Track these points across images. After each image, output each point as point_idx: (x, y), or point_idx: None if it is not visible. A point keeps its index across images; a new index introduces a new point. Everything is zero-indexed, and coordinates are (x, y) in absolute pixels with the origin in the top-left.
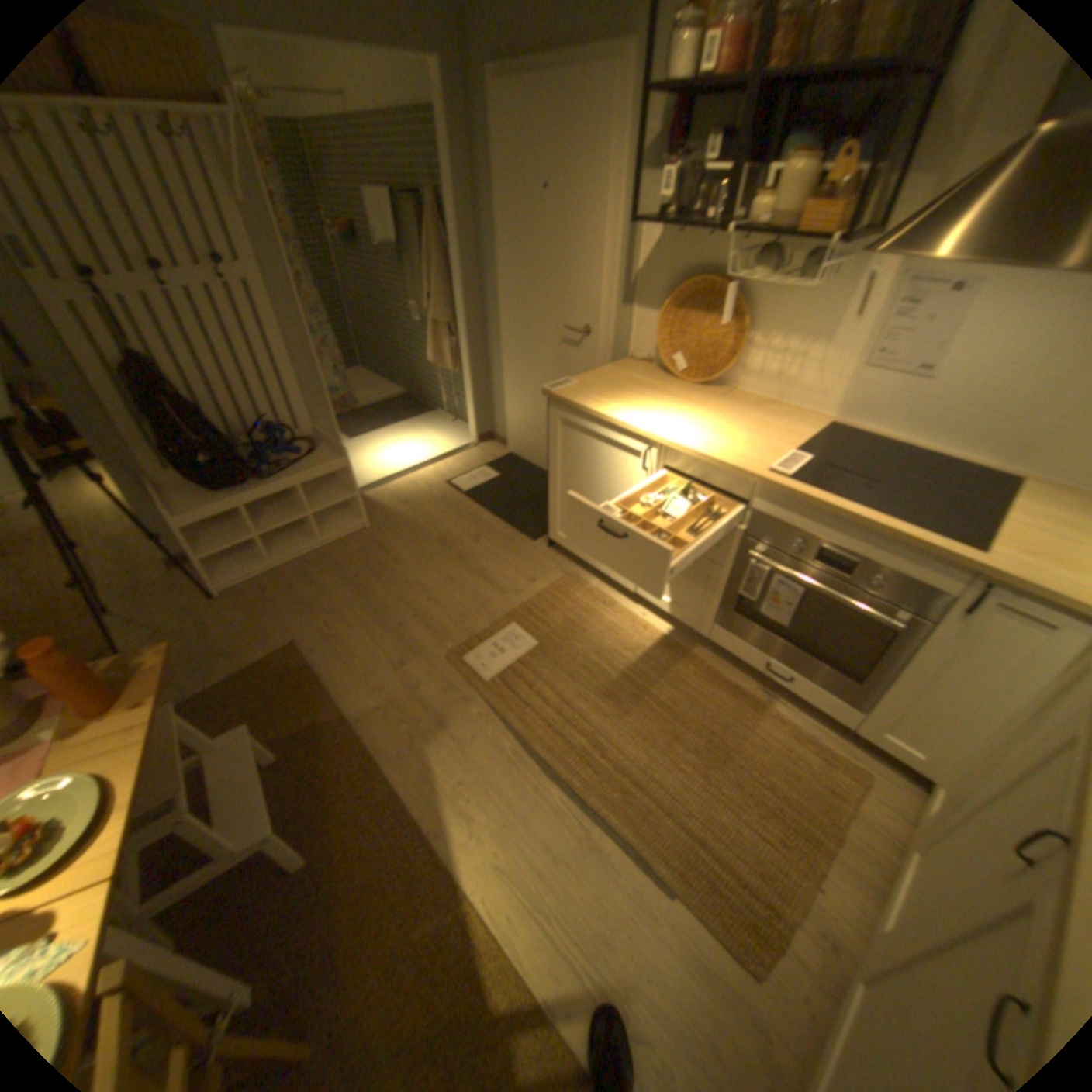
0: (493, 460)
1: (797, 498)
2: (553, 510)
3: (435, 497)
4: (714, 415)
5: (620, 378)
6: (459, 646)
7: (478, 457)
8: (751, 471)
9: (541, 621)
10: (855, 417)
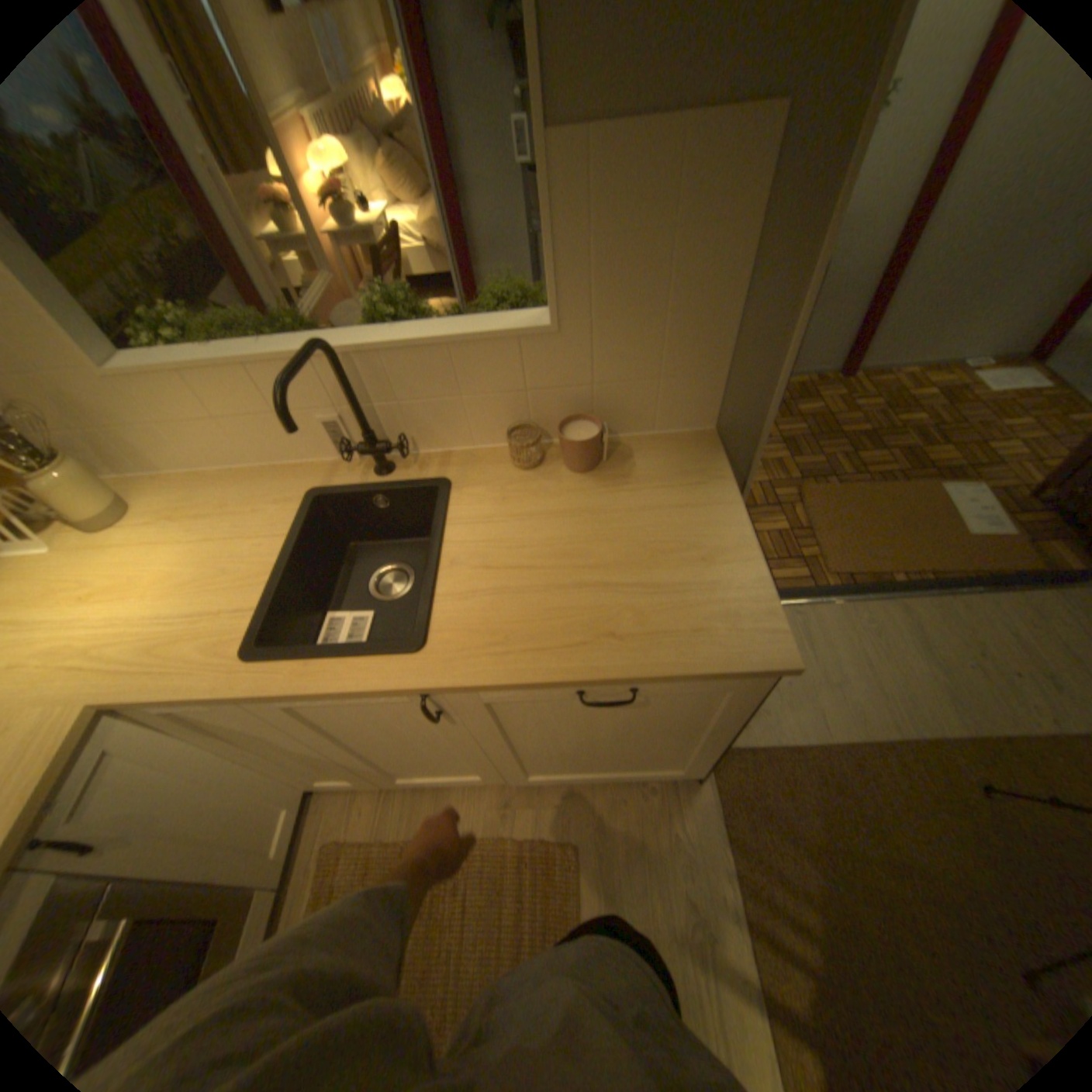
0: None
1: None
2: None
3: None
4: None
5: None
6: None
7: None
8: None
9: None
10: None
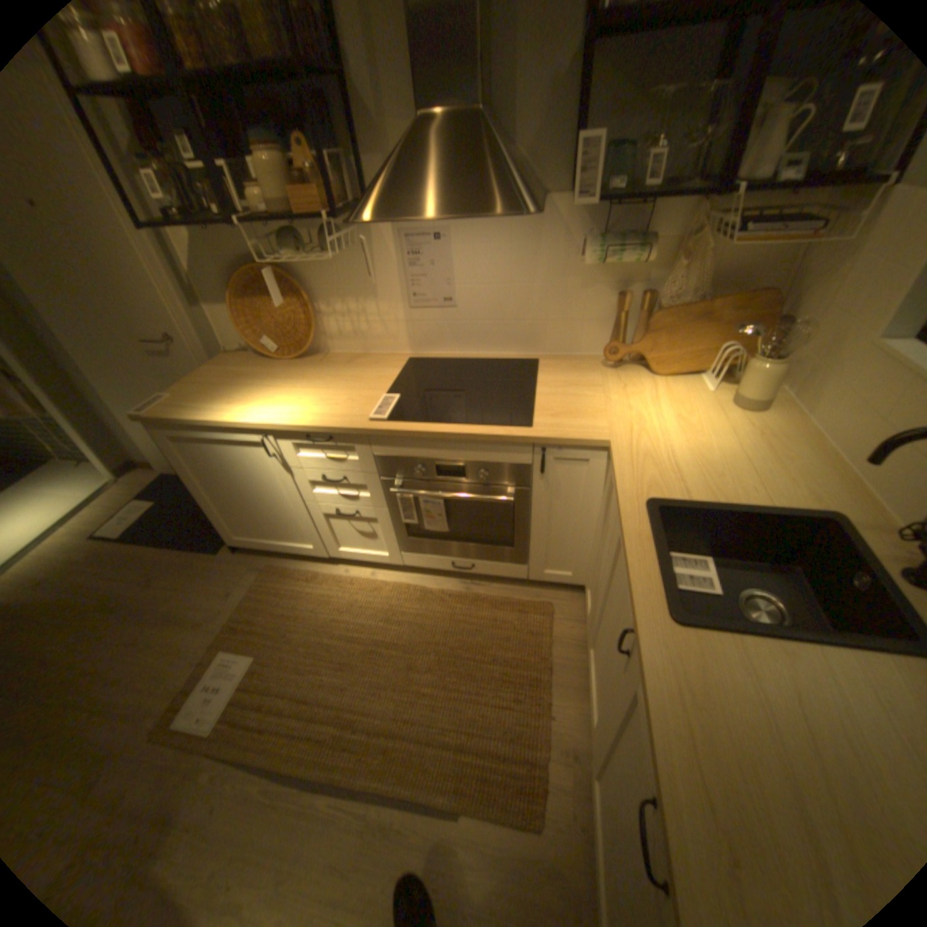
0: (138, 491)
1: (398, 436)
2: (216, 520)
3: (75, 563)
4: (312, 385)
5: (215, 376)
6: (159, 719)
7: (119, 495)
8: (354, 427)
9: (247, 634)
10: (422, 349)
